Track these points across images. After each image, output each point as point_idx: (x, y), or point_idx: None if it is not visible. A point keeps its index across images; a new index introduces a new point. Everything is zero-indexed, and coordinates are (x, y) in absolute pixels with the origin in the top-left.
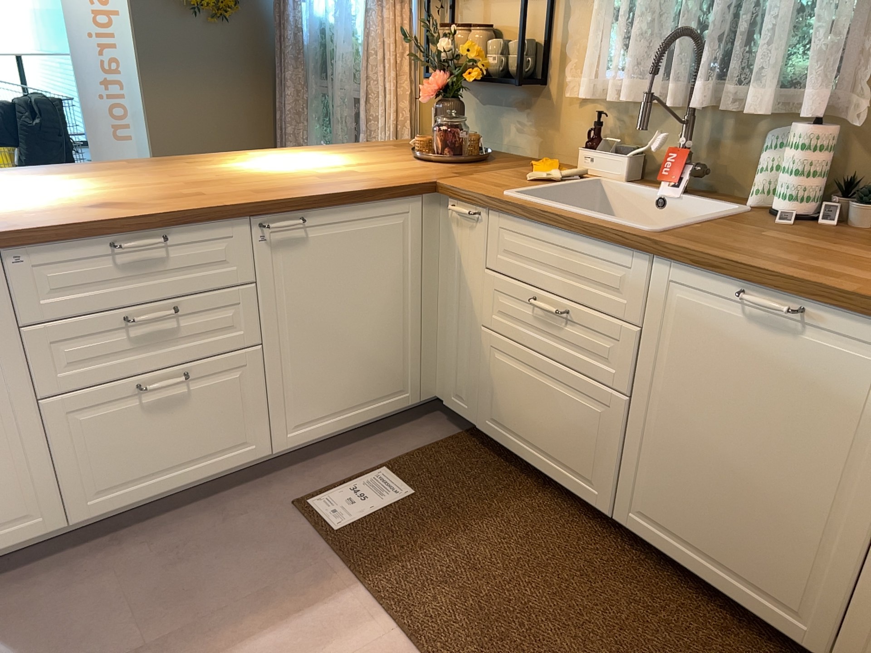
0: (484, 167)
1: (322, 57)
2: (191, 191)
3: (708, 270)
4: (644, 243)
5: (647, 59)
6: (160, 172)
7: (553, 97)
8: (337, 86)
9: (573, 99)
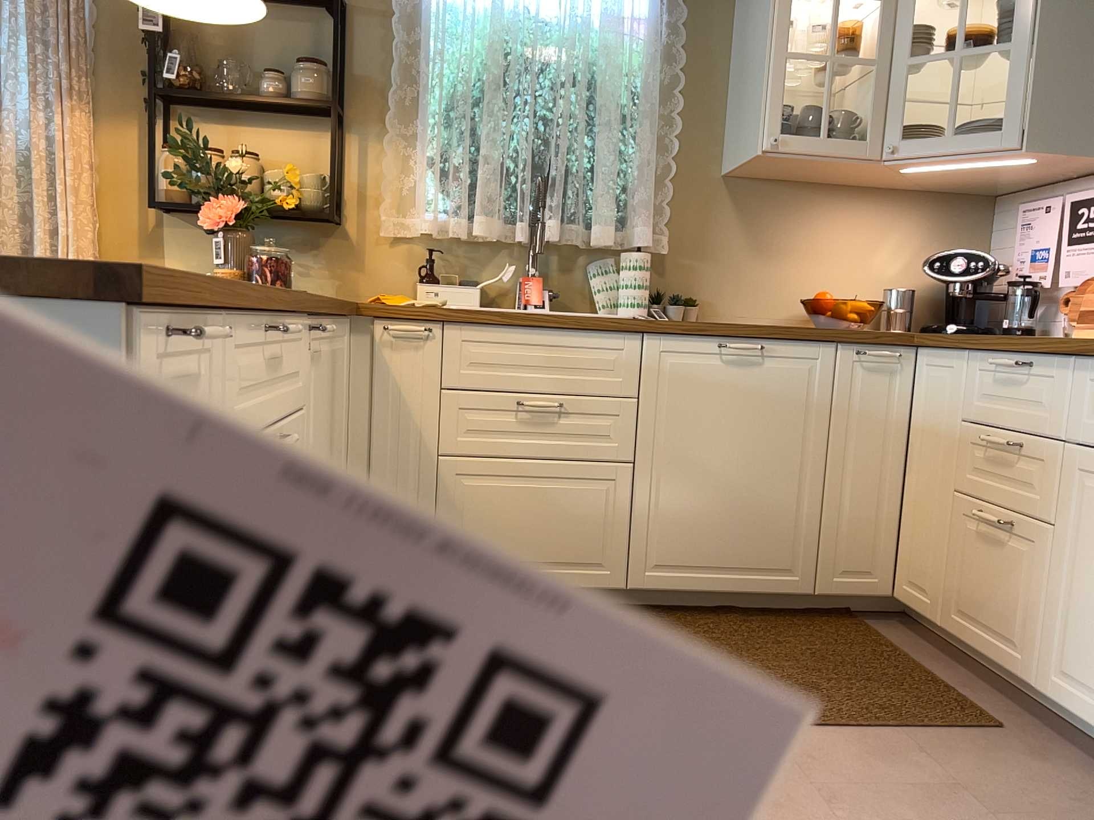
0: None
1: None
2: None
3: (697, 332)
4: (640, 323)
5: (495, 198)
6: None
7: (356, 236)
8: None
9: (388, 236)
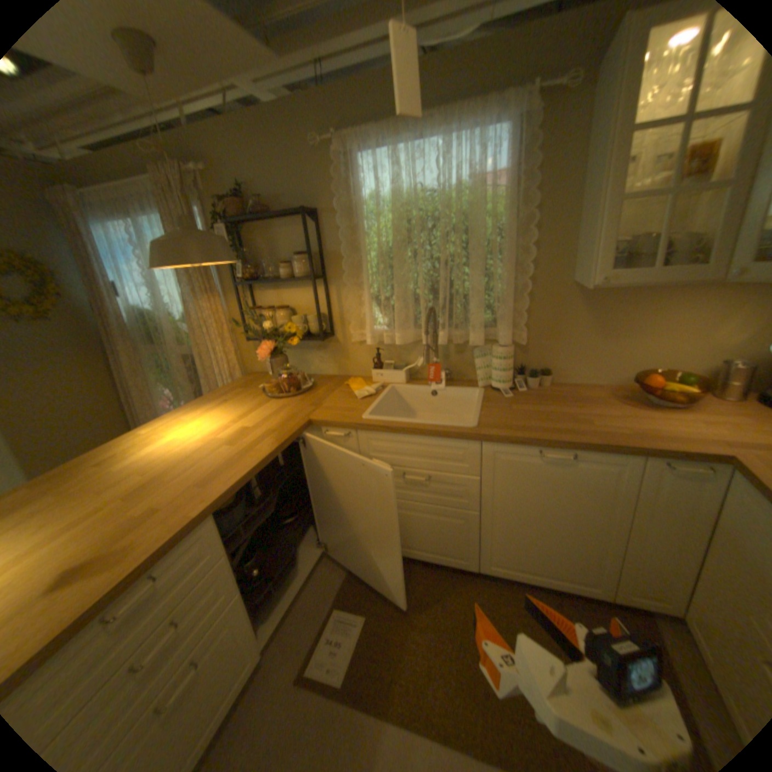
0: (319, 393)
1: (143, 331)
2: (138, 510)
3: (520, 444)
4: (477, 436)
5: (406, 320)
6: (77, 491)
7: (341, 341)
8: (163, 348)
9: (356, 341)
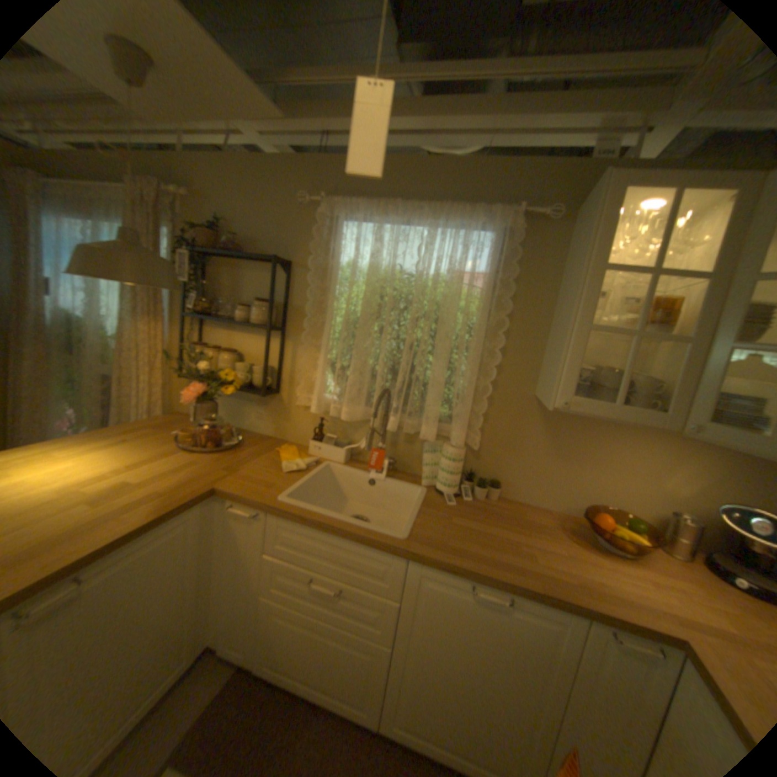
0: (241, 455)
1: (64, 338)
2: None
3: (452, 574)
4: (404, 553)
5: (358, 396)
6: None
7: (285, 401)
8: (81, 362)
9: (301, 405)
